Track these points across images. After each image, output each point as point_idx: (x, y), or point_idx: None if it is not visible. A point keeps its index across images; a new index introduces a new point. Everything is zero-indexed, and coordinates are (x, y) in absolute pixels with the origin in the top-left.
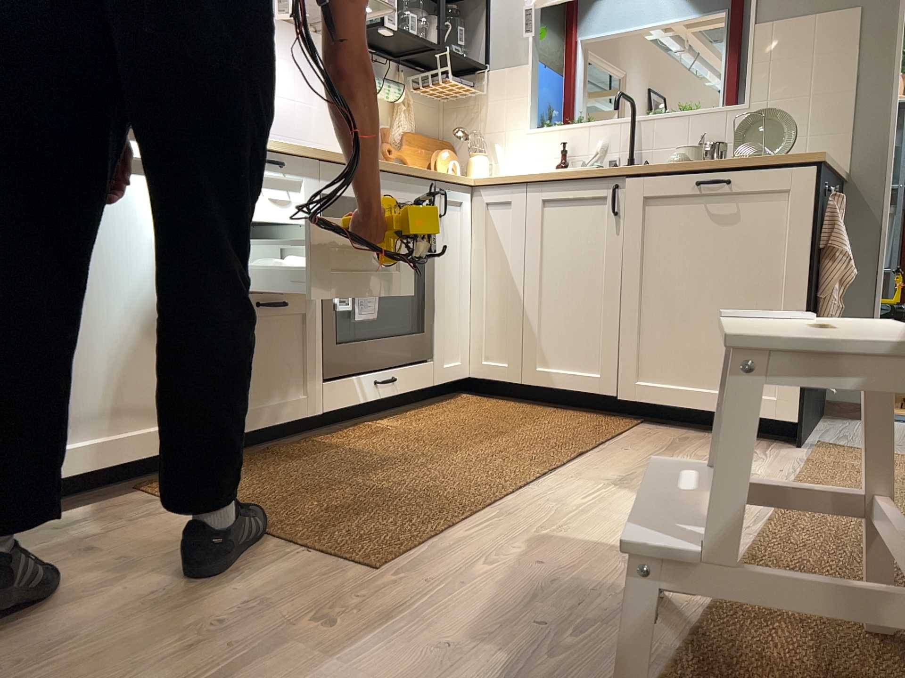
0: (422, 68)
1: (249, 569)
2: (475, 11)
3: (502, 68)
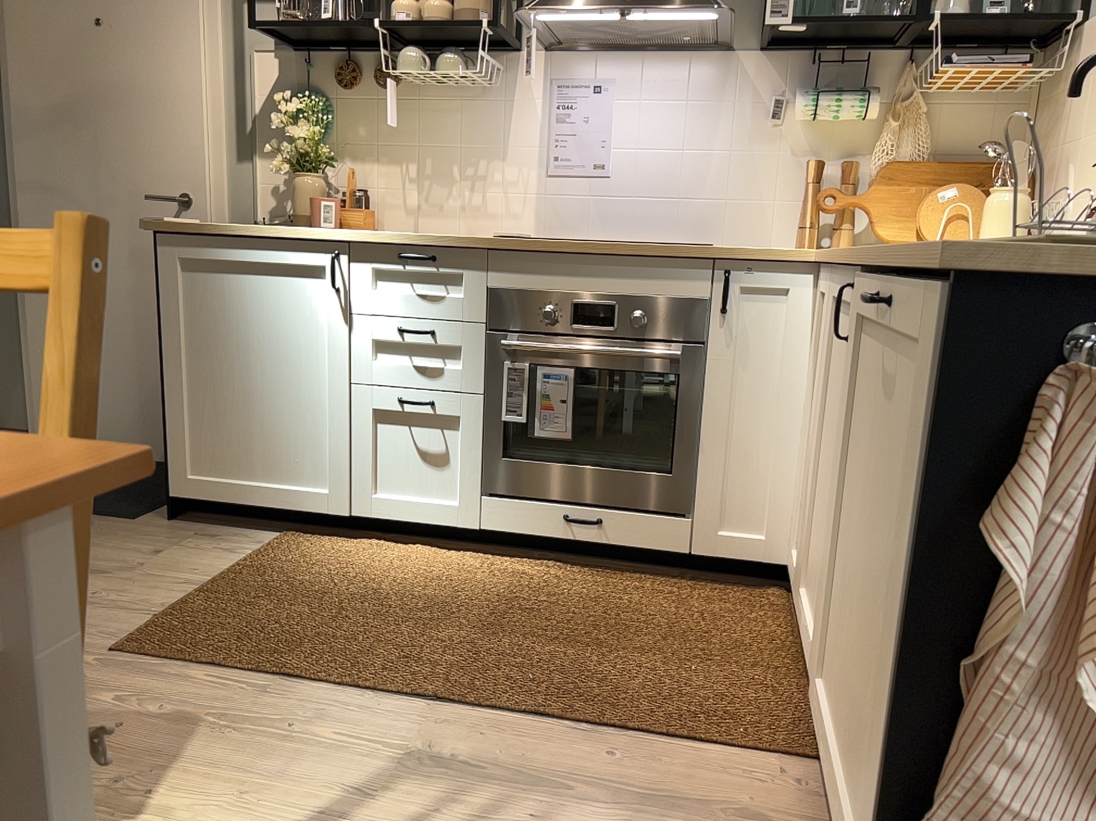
0: (965, 44)
1: (106, 607)
2: None
3: None
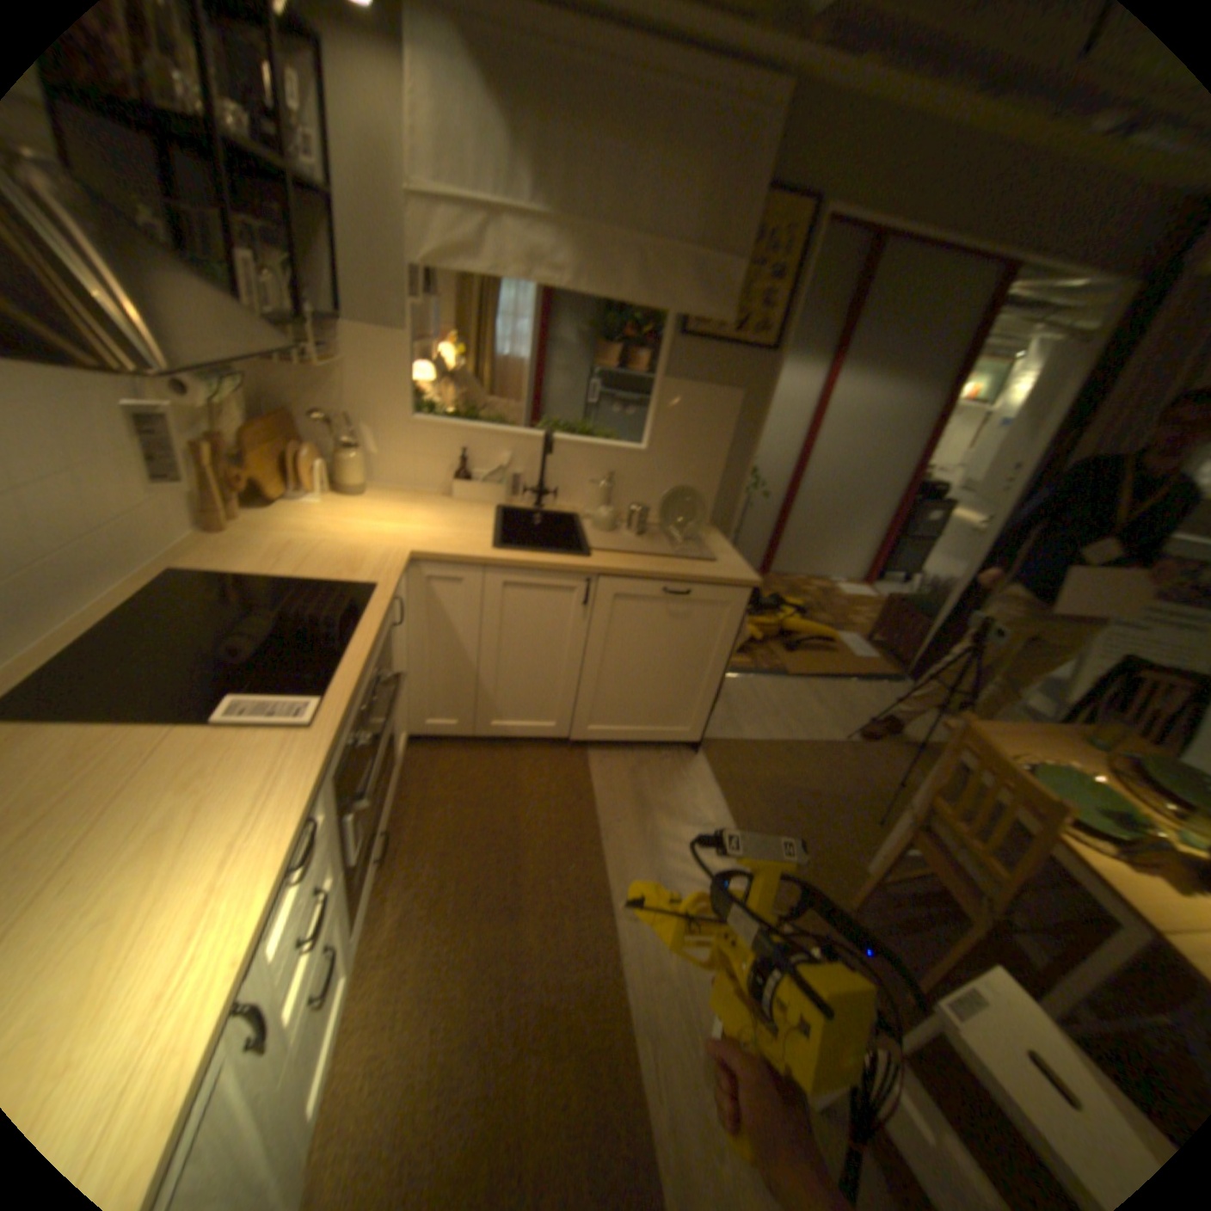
0: None
1: None
2: (305, 207)
3: (362, 317)
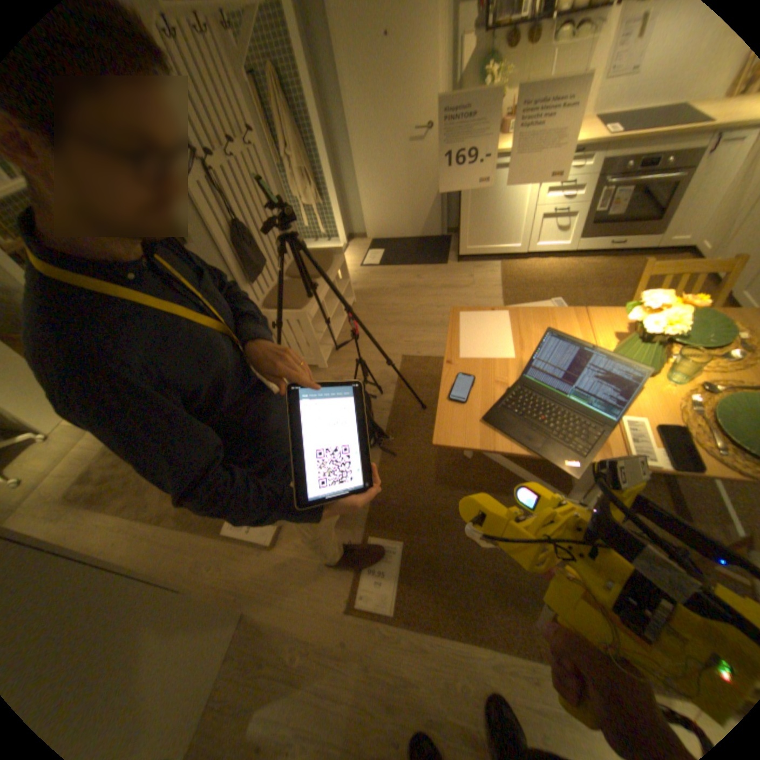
0: None
1: (486, 297)
2: None
3: None
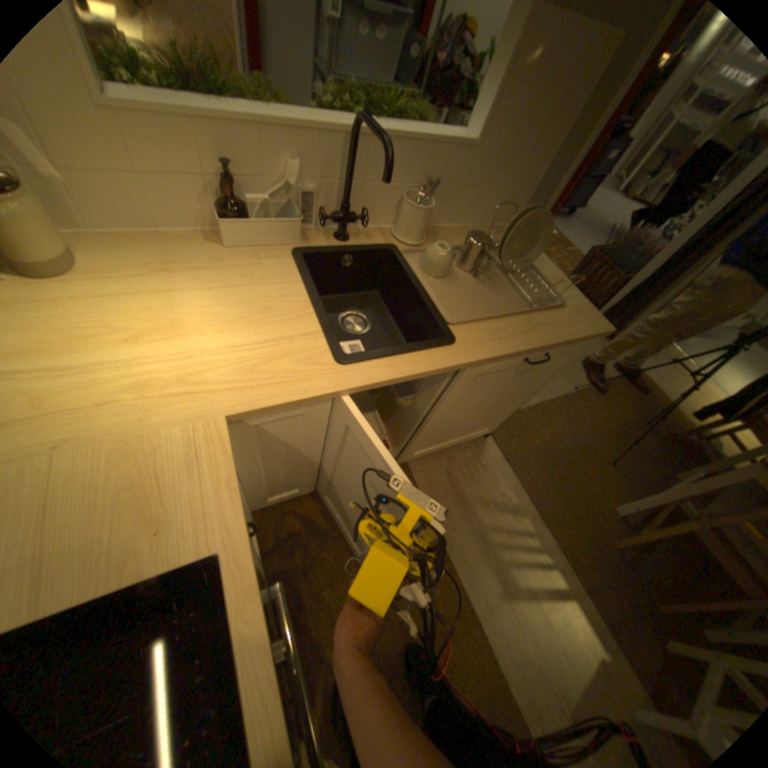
0: None
1: None
2: None
3: None
